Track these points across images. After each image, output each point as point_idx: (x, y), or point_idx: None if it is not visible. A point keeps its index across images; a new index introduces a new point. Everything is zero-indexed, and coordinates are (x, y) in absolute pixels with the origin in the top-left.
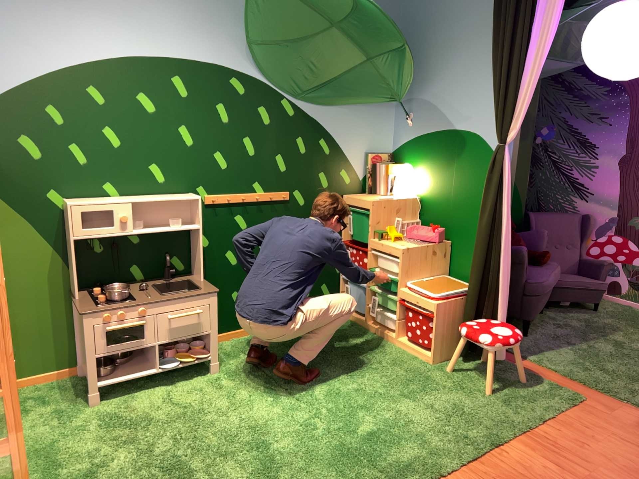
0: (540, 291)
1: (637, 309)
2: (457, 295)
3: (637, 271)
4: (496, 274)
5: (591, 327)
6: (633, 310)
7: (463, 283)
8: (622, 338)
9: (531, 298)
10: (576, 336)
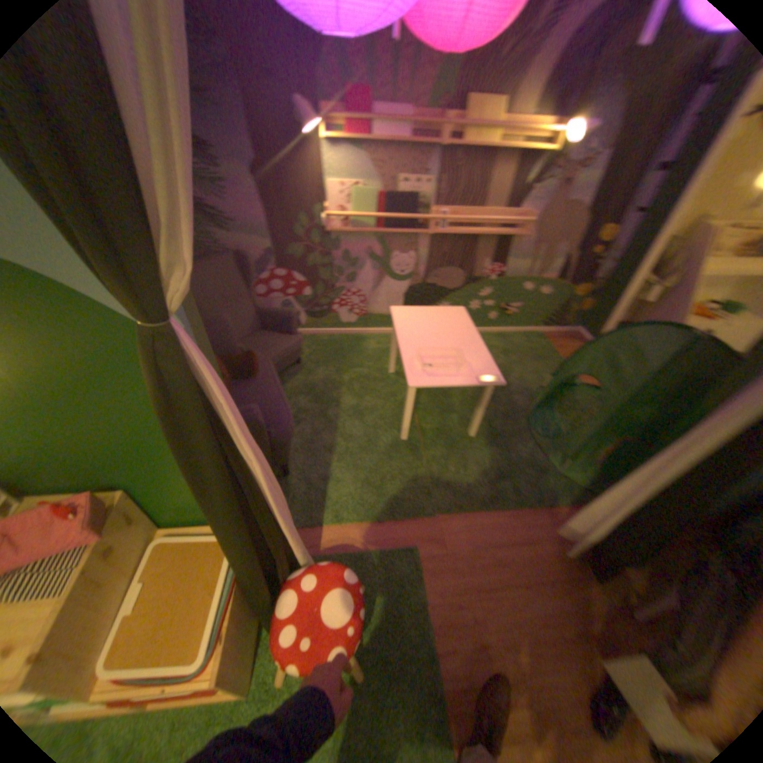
0: (291, 435)
1: (322, 336)
2: (224, 601)
3: (311, 301)
4: (275, 532)
5: (320, 399)
6: (321, 340)
7: (204, 542)
8: (352, 399)
9: (284, 448)
10: (323, 429)
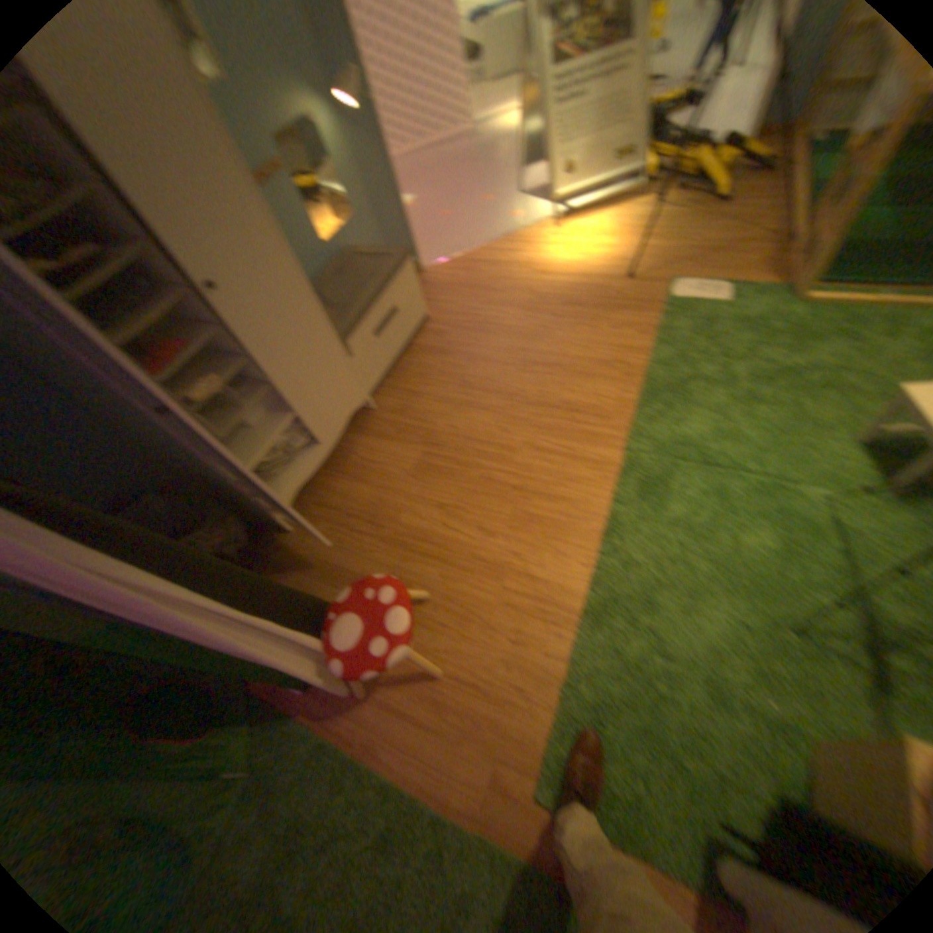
0: None
1: None
2: None
3: None
4: None
5: None
6: None
7: None
8: None
9: None
10: None
